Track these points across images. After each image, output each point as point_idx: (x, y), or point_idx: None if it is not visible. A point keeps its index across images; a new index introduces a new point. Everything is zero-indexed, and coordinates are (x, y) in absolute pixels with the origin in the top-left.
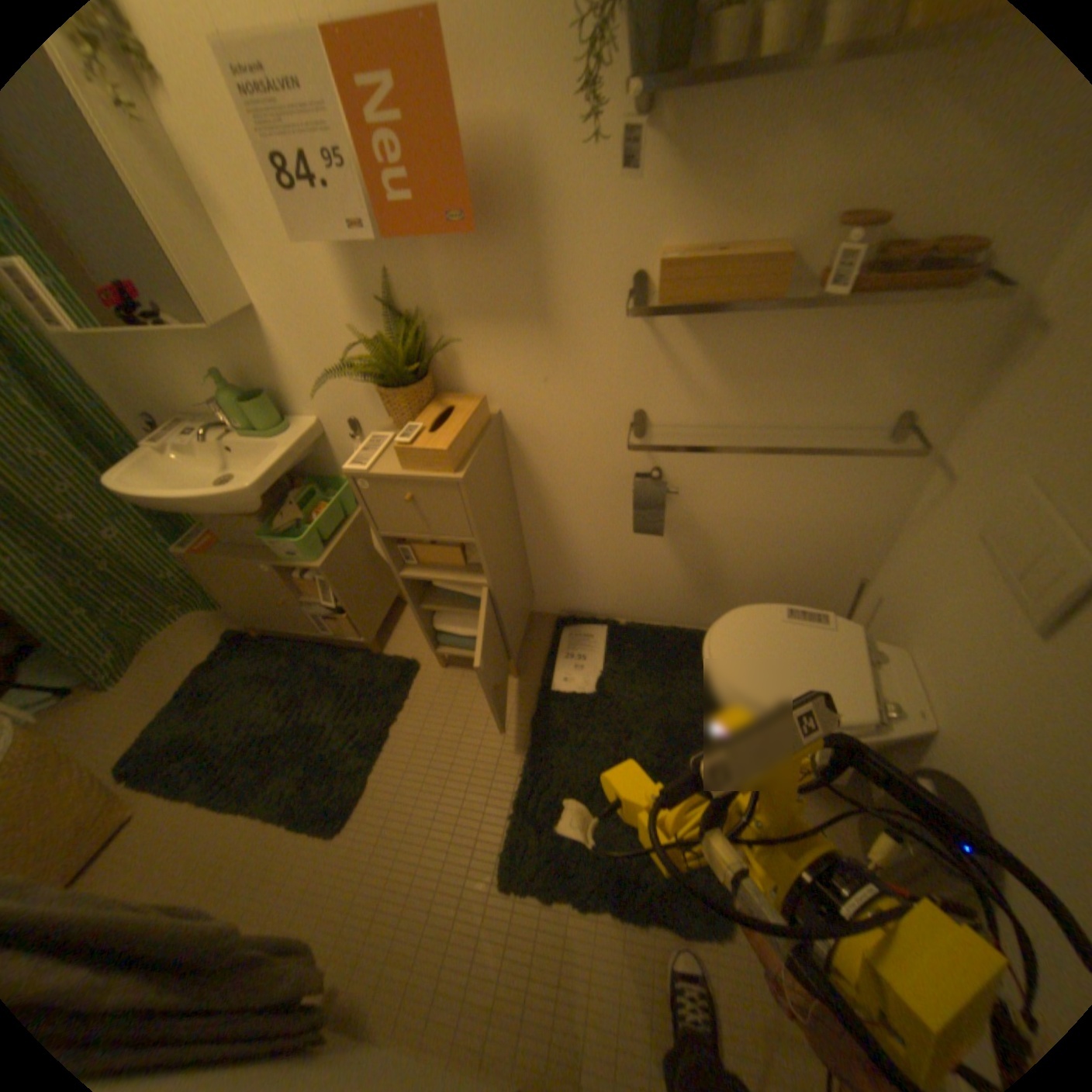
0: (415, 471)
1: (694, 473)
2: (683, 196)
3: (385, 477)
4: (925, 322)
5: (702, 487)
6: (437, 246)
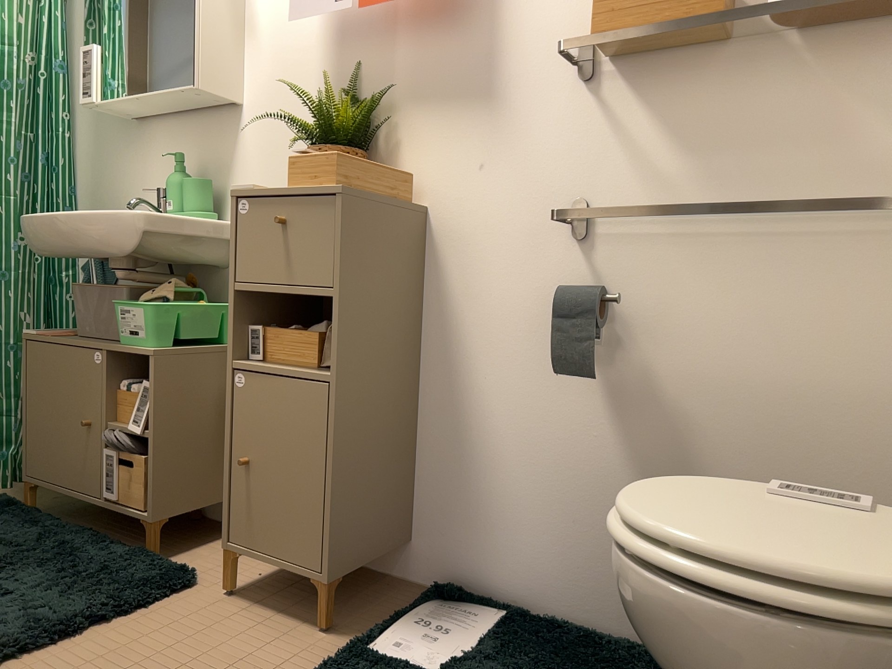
0: (302, 187)
1: (649, 294)
2: None
3: (271, 194)
4: None
5: (660, 319)
6: (408, 42)
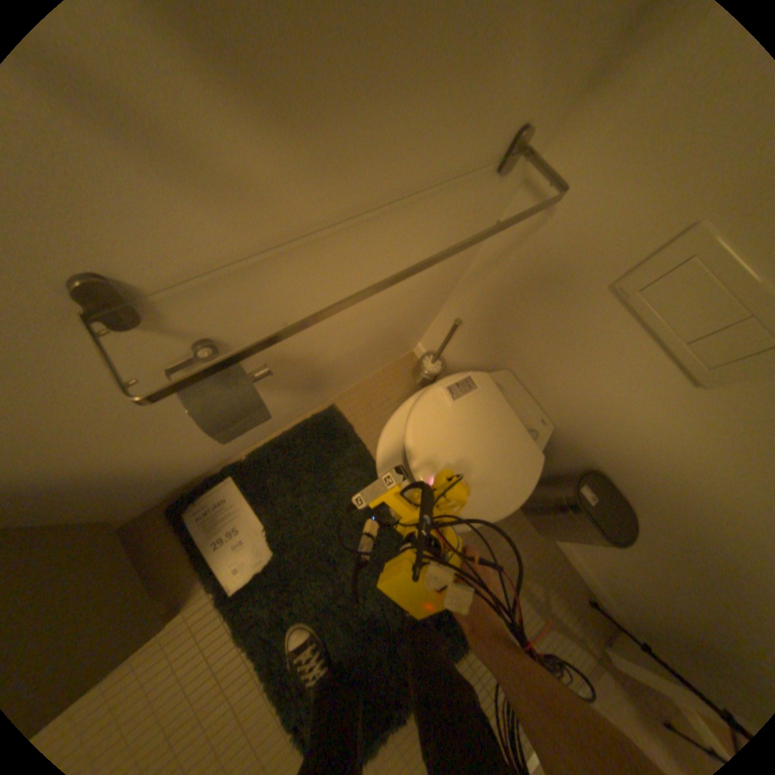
0: None
1: (267, 314)
2: None
3: None
4: None
5: (285, 322)
6: None
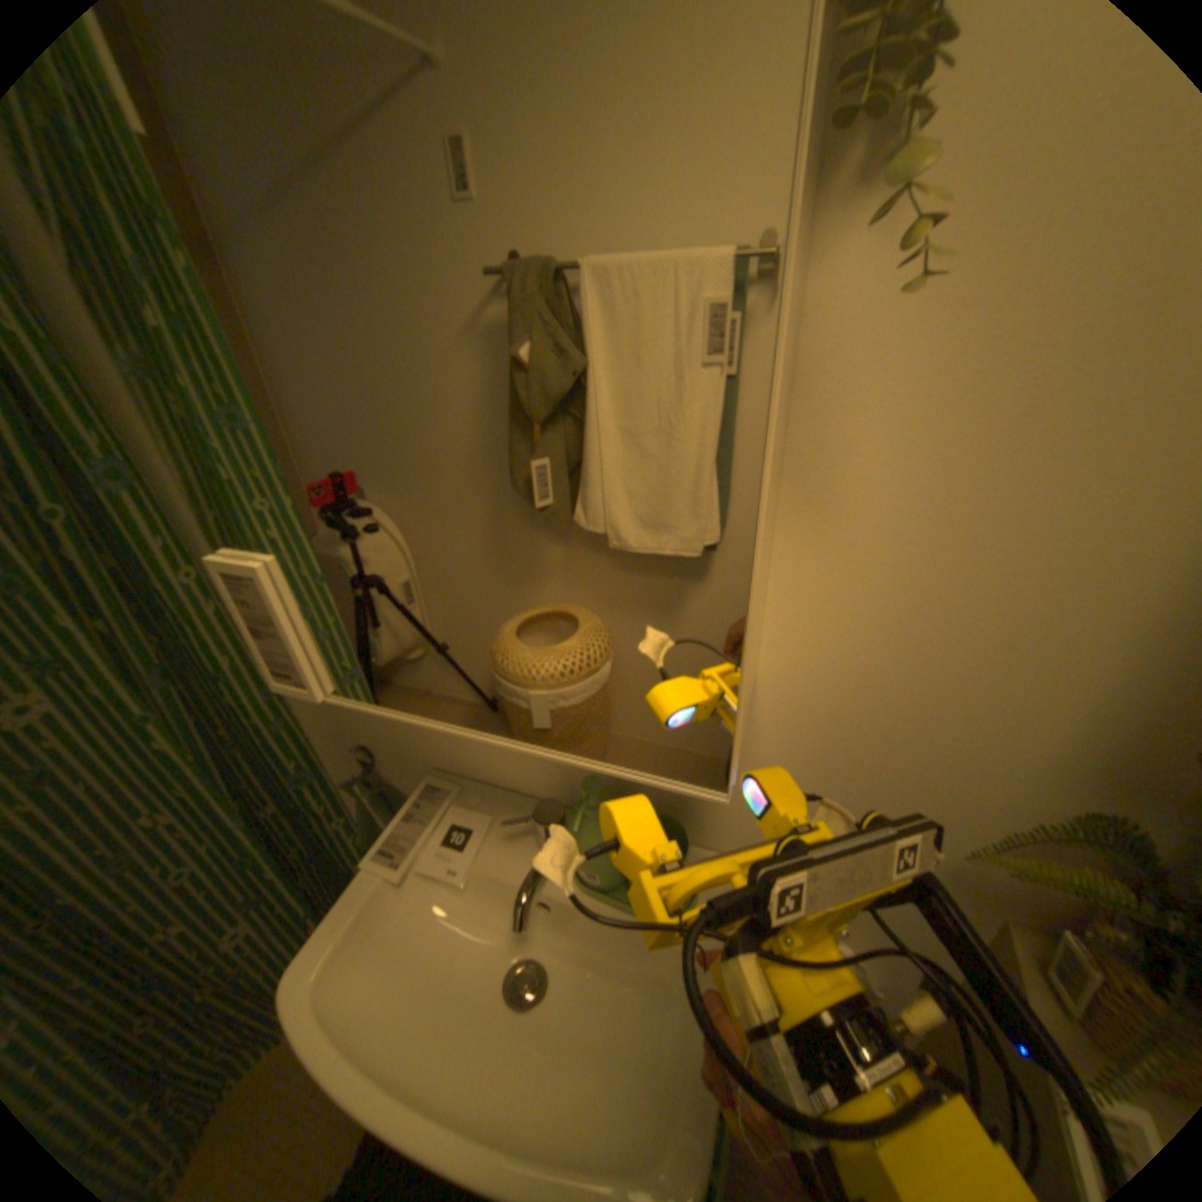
0: None
1: None
2: None
3: None
4: None
5: None
6: None
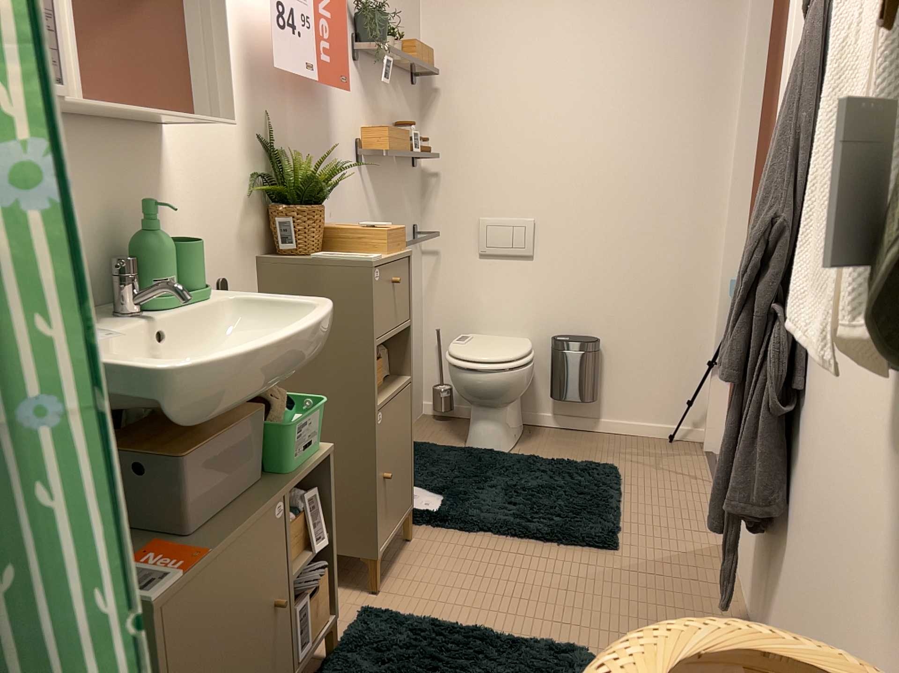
0: (395, 251)
1: None
2: (365, 105)
3: (388, 259)
4: (410, 178)
5: None
6: (294, 104)
